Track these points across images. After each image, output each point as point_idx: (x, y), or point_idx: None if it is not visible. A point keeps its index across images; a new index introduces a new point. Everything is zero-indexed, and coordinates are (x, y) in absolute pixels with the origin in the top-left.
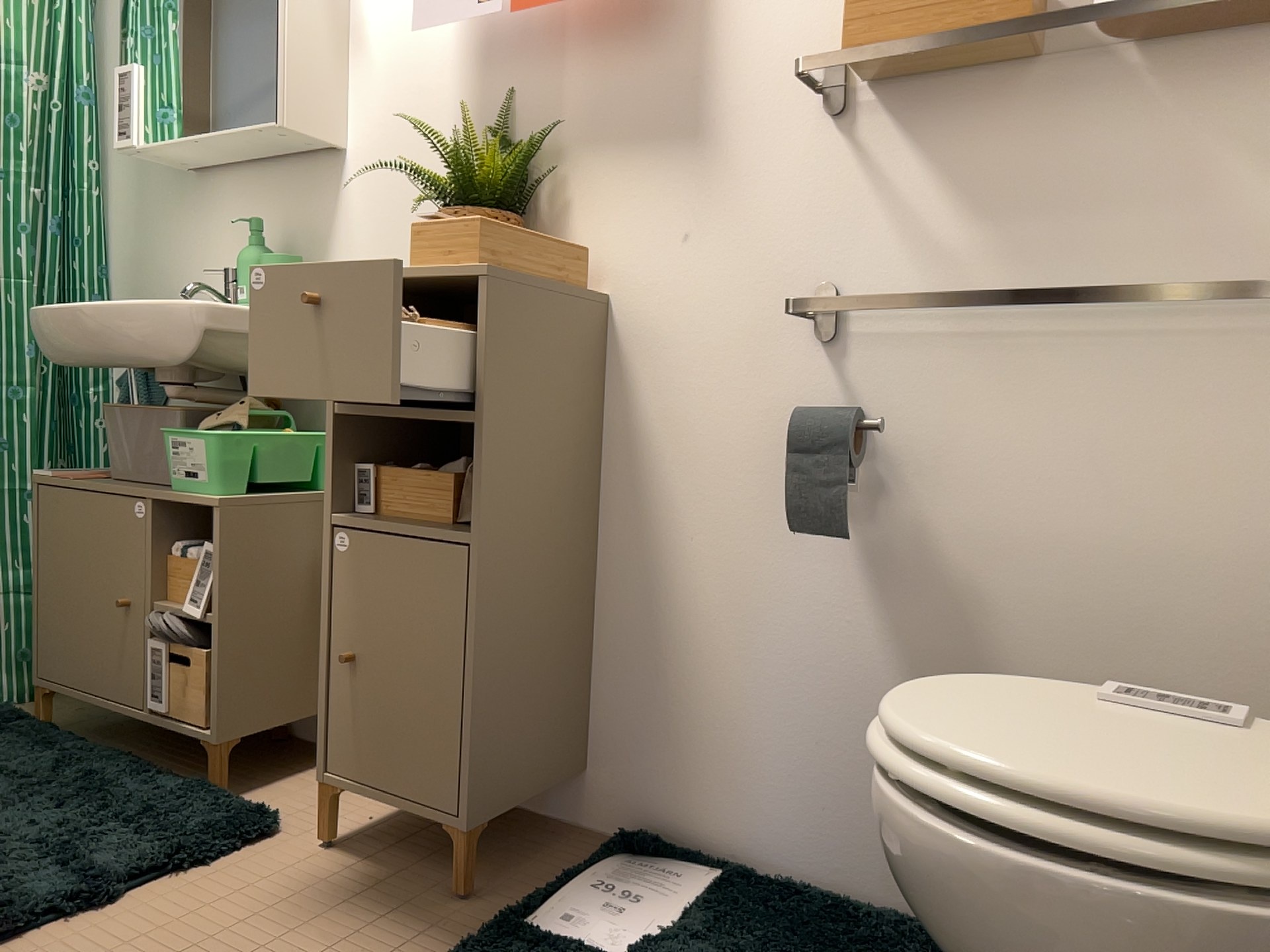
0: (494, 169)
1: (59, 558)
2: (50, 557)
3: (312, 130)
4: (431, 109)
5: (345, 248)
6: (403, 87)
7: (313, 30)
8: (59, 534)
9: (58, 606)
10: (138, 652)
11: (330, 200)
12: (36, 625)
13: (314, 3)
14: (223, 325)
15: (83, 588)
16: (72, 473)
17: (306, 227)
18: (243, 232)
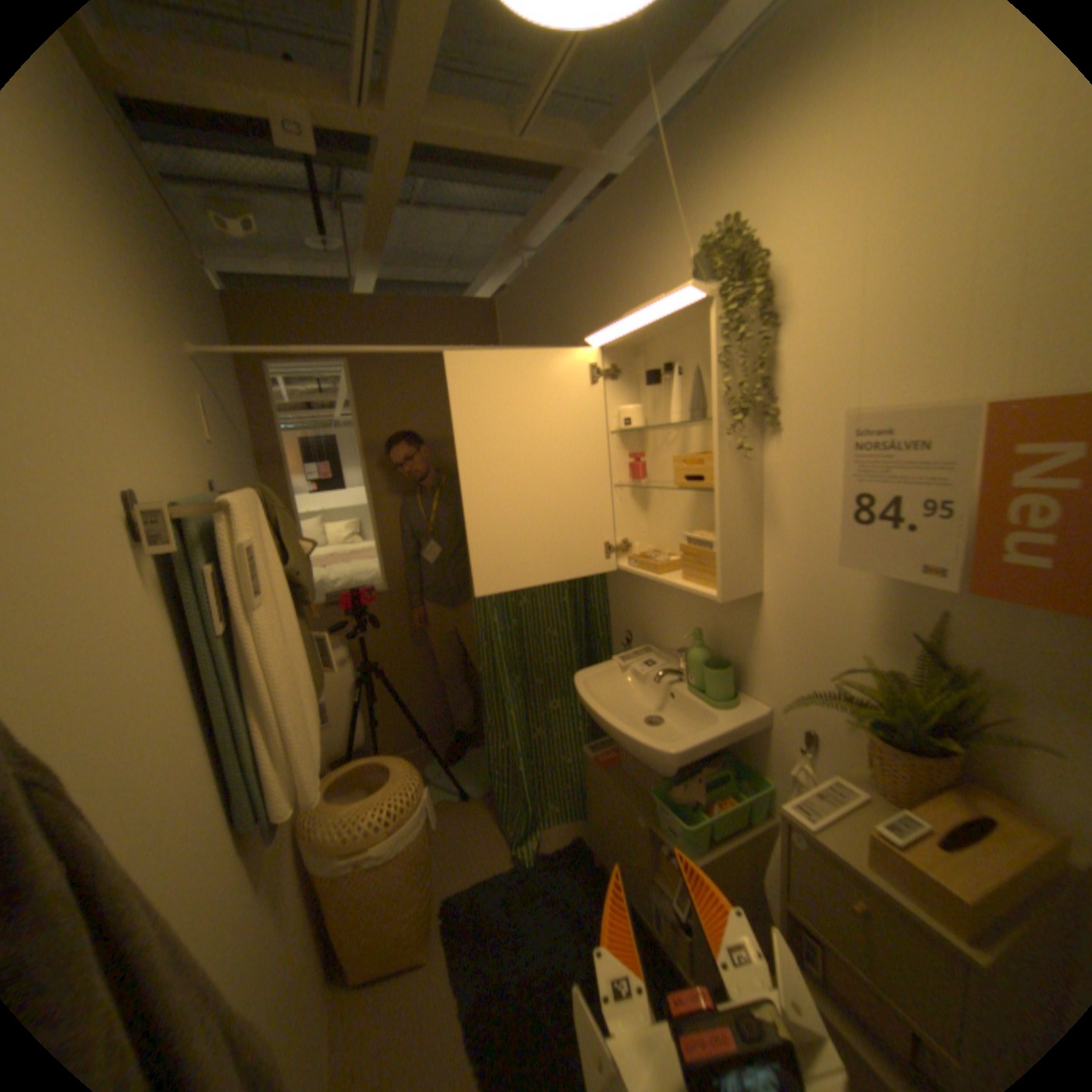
0: (929, 685)
1: (600, 803)
2: (595, 798)
3: (740, 594)
4: (847, 592)
5: (765, 660)
6: (817, 565)
7: (738, 523)
8: (599, 791)
9: (602, 827)
10: (647, 897)
11: (751, 621)
12: (591, 823)
13: (738, 504)
14: (691, 761)
15: (614, 831)
16: (602, 757)
17: (732, 630)
18: (686, 612)
